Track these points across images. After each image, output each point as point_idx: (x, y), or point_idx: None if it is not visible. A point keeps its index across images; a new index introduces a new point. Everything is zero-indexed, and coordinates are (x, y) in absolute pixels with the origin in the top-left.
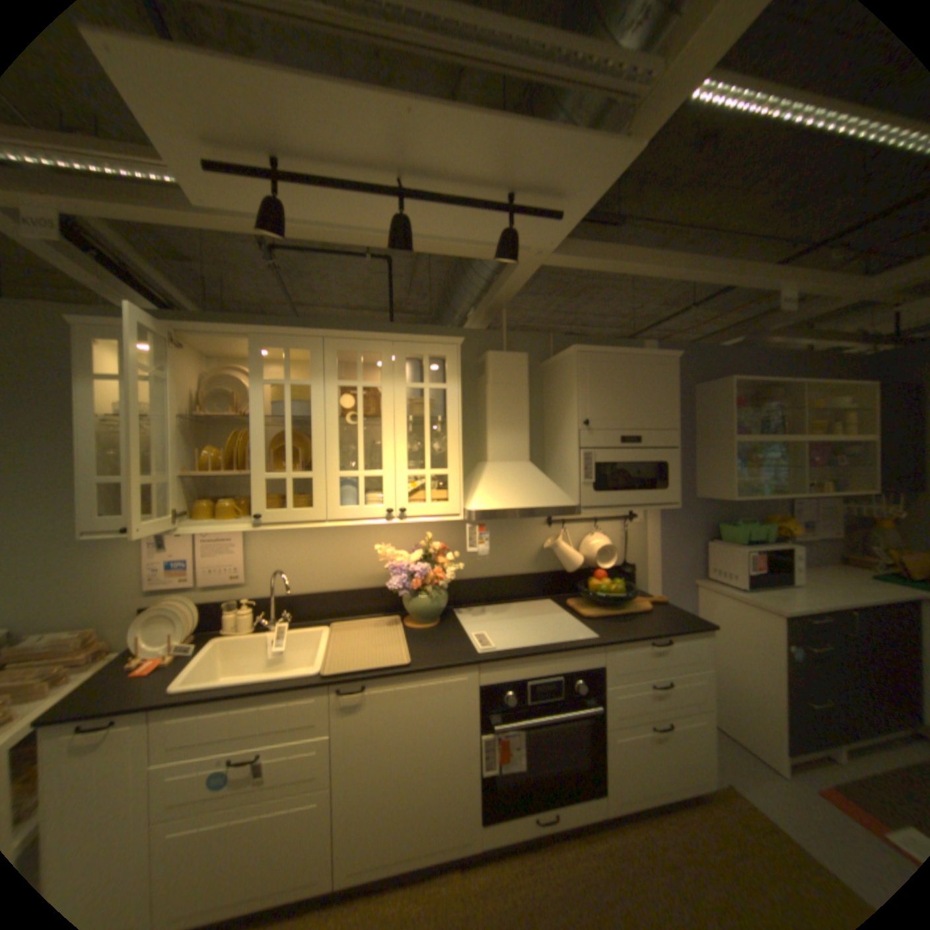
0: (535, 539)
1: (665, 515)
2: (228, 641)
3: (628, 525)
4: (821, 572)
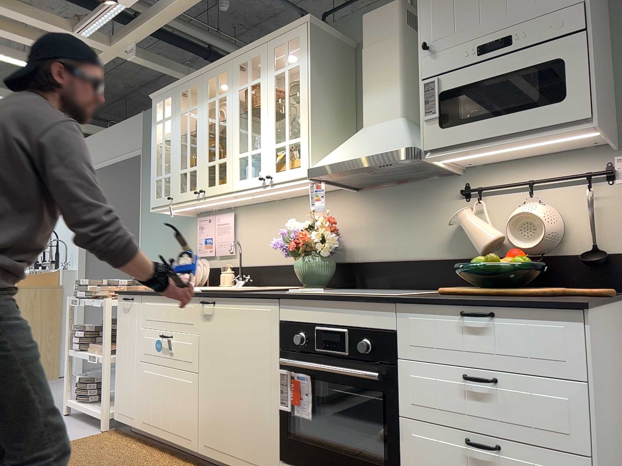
0: (448, 216)
1: None
2: None
3: (602, 188)
4: None
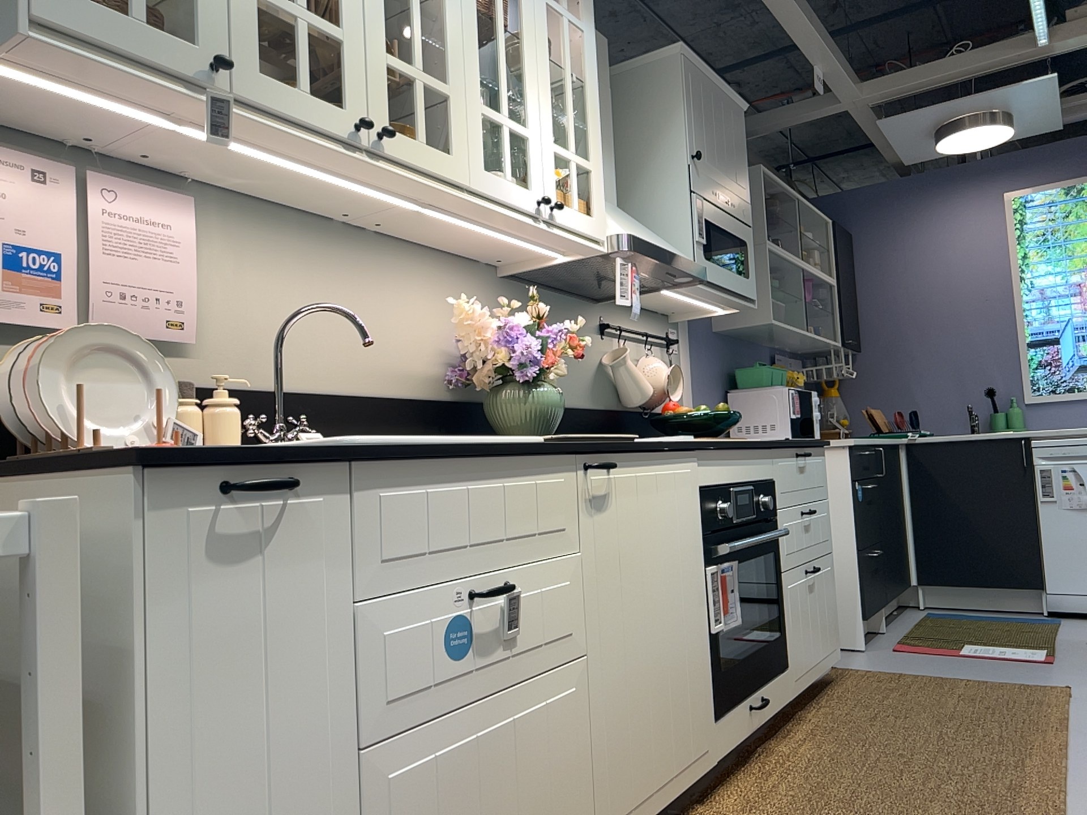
0: (593, 353)
1: (695, 349)
2: None
3: (669, 354)
4: None
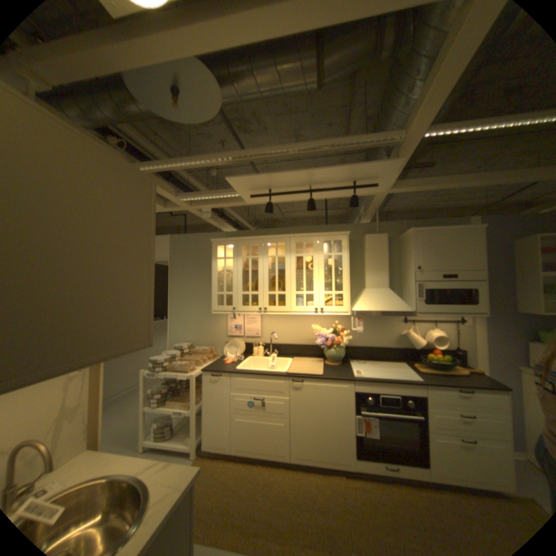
0: (397, 330)
1: (491, 322)
2: (254, 358)
3: (461, 327)
4: None
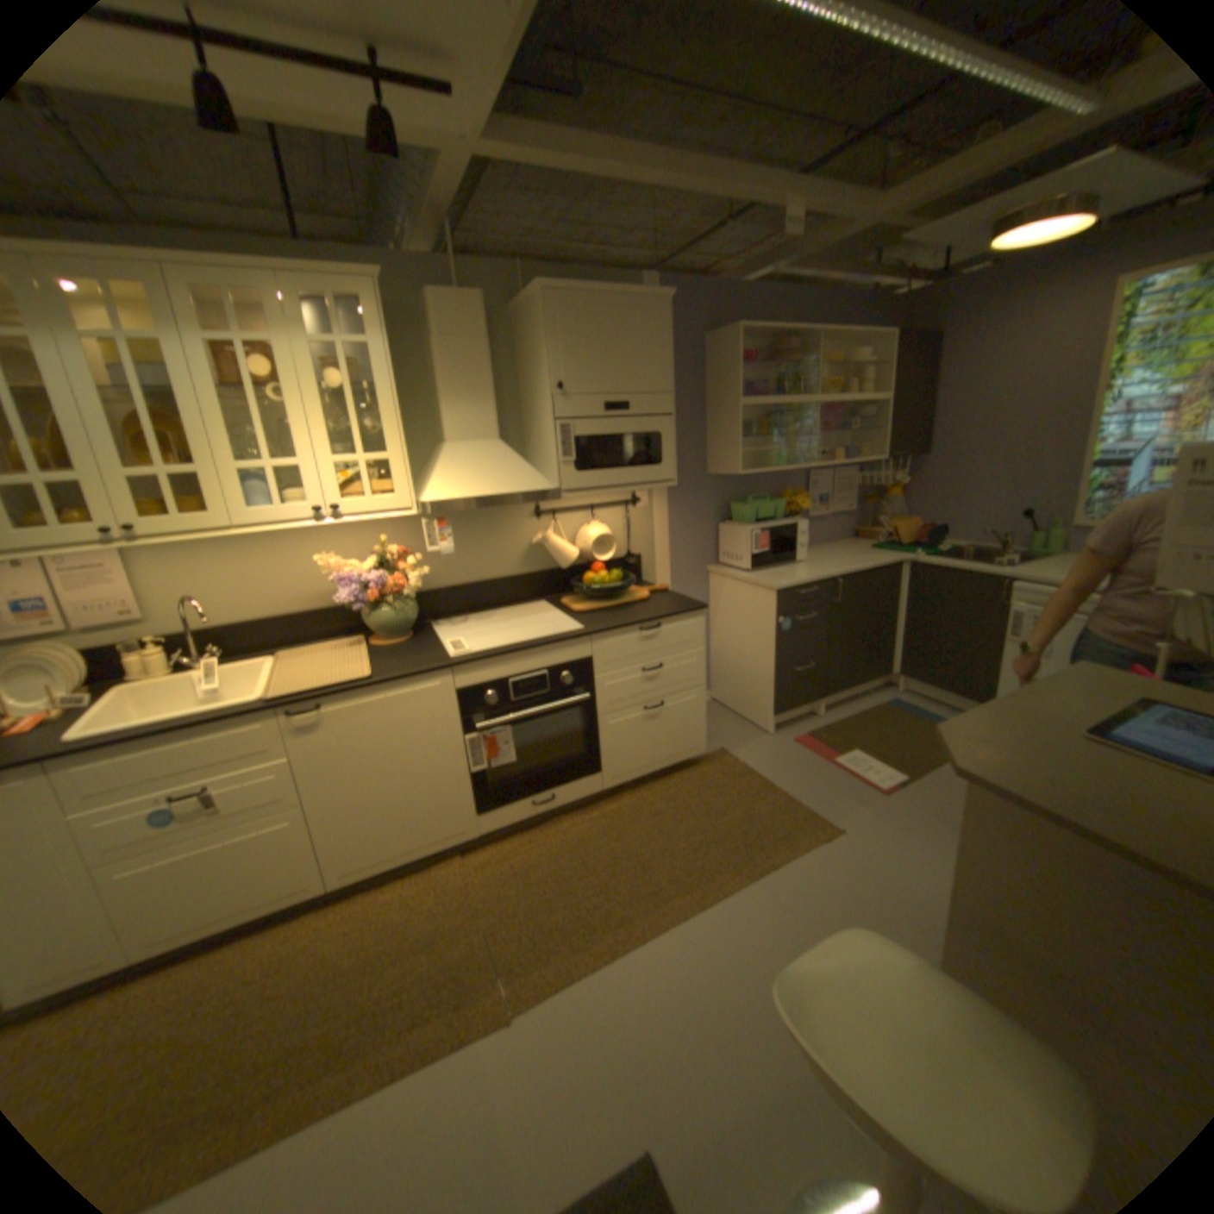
0: (523, 536)
1: (672, 498)
2: (138, 688)
3: (631, 512)
4: (832, 547)
